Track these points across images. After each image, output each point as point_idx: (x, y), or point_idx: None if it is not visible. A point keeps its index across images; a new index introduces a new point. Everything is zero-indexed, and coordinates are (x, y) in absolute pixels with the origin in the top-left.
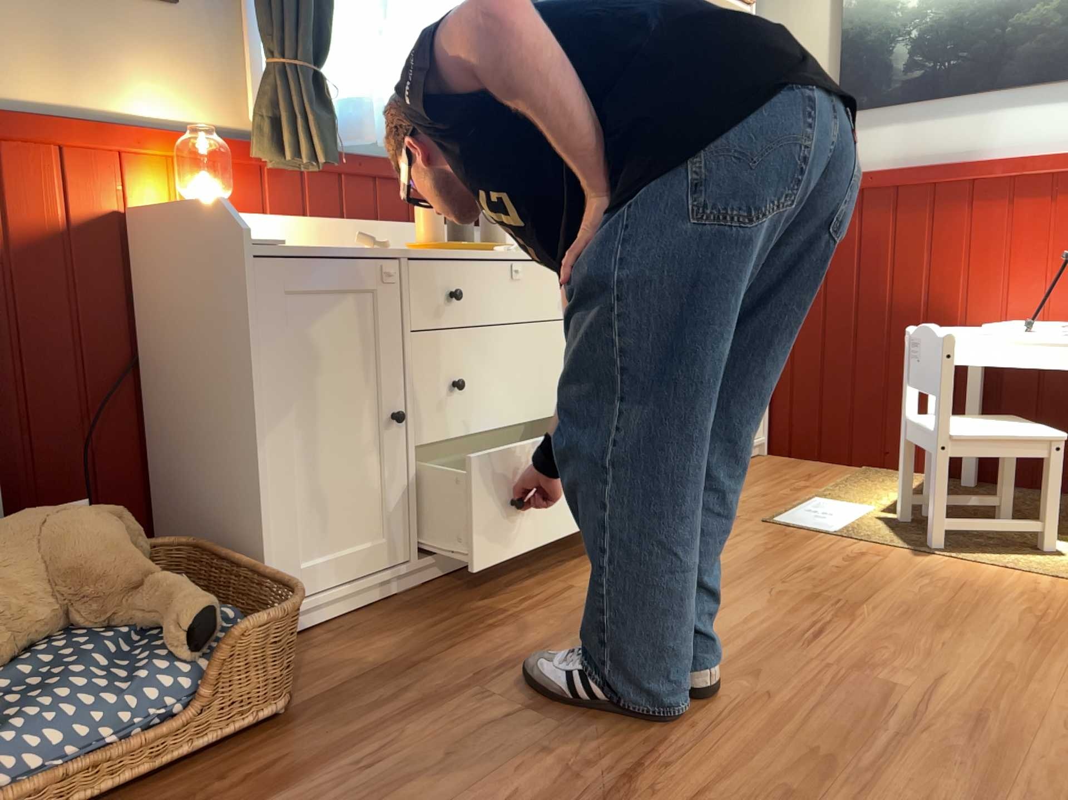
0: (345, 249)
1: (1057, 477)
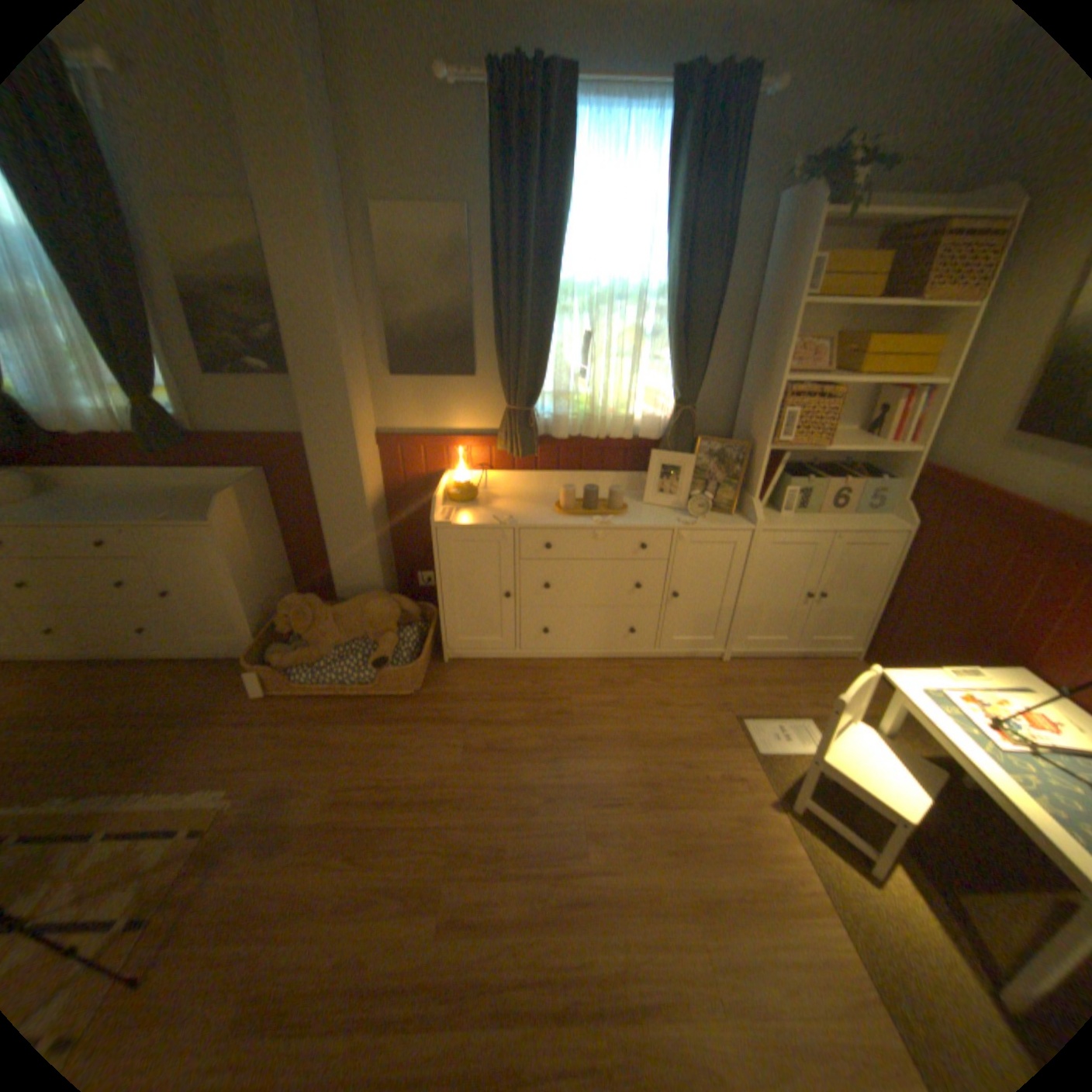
0: (492, 519)
1: (899, 844)
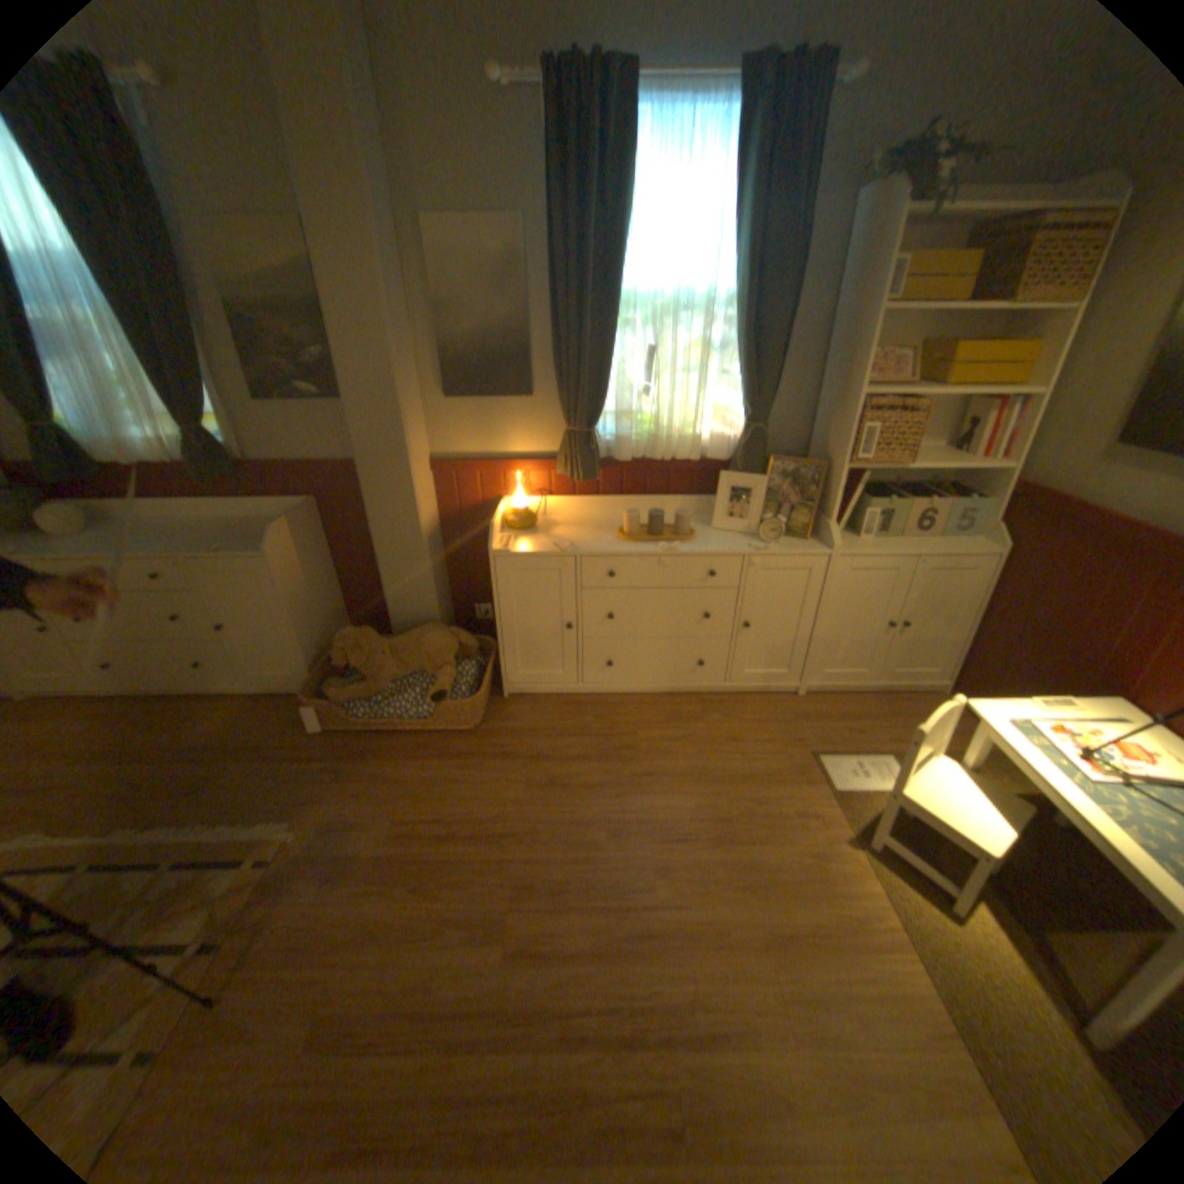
0: (552, 547)
1: (982, 879)
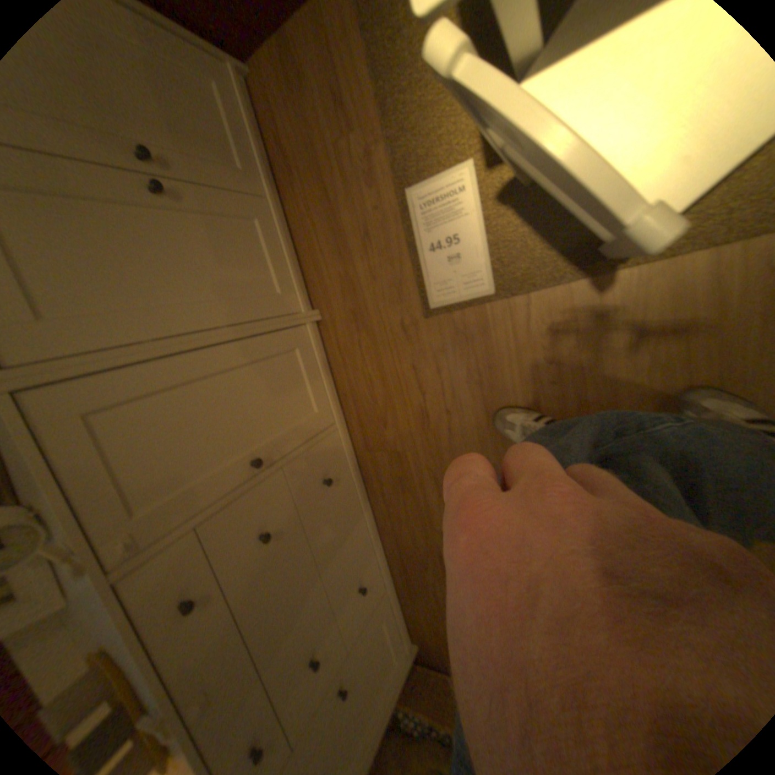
0: None
1: None
